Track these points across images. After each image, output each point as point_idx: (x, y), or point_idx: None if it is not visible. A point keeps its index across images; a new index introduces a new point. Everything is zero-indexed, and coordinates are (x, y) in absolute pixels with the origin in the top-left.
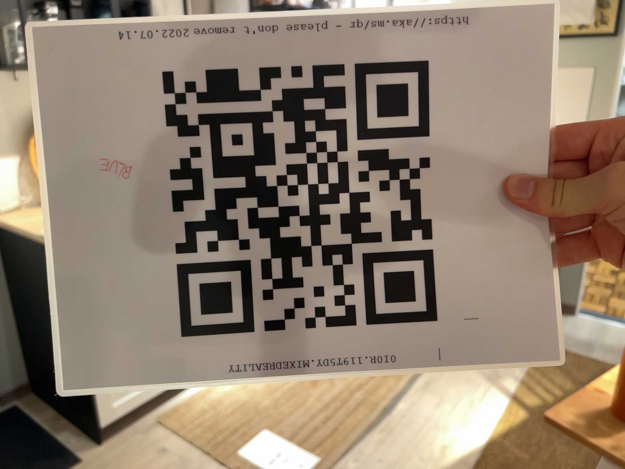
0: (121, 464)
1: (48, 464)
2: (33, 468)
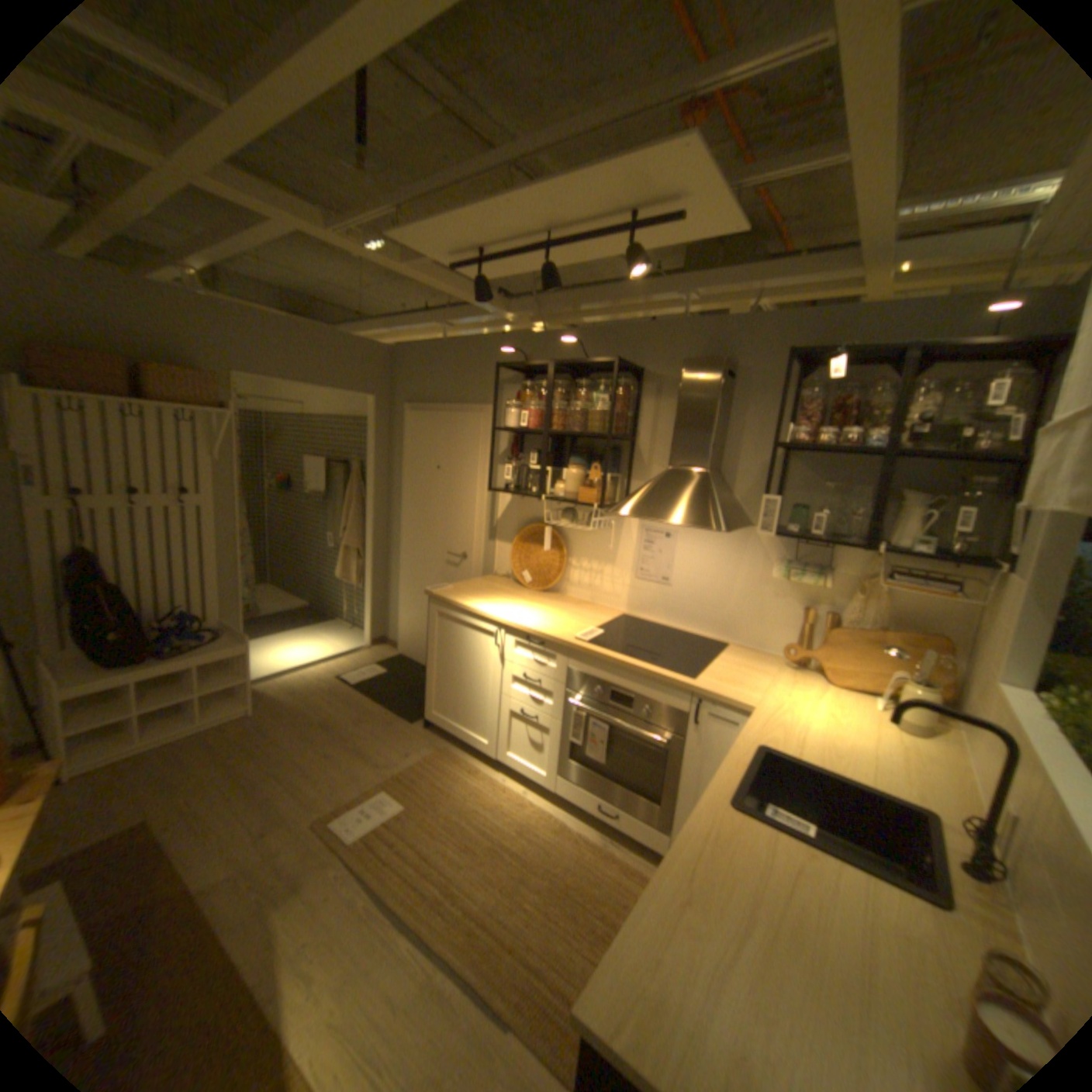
0: (402, 740)
1: (414, 713)
2: (413, 709)
